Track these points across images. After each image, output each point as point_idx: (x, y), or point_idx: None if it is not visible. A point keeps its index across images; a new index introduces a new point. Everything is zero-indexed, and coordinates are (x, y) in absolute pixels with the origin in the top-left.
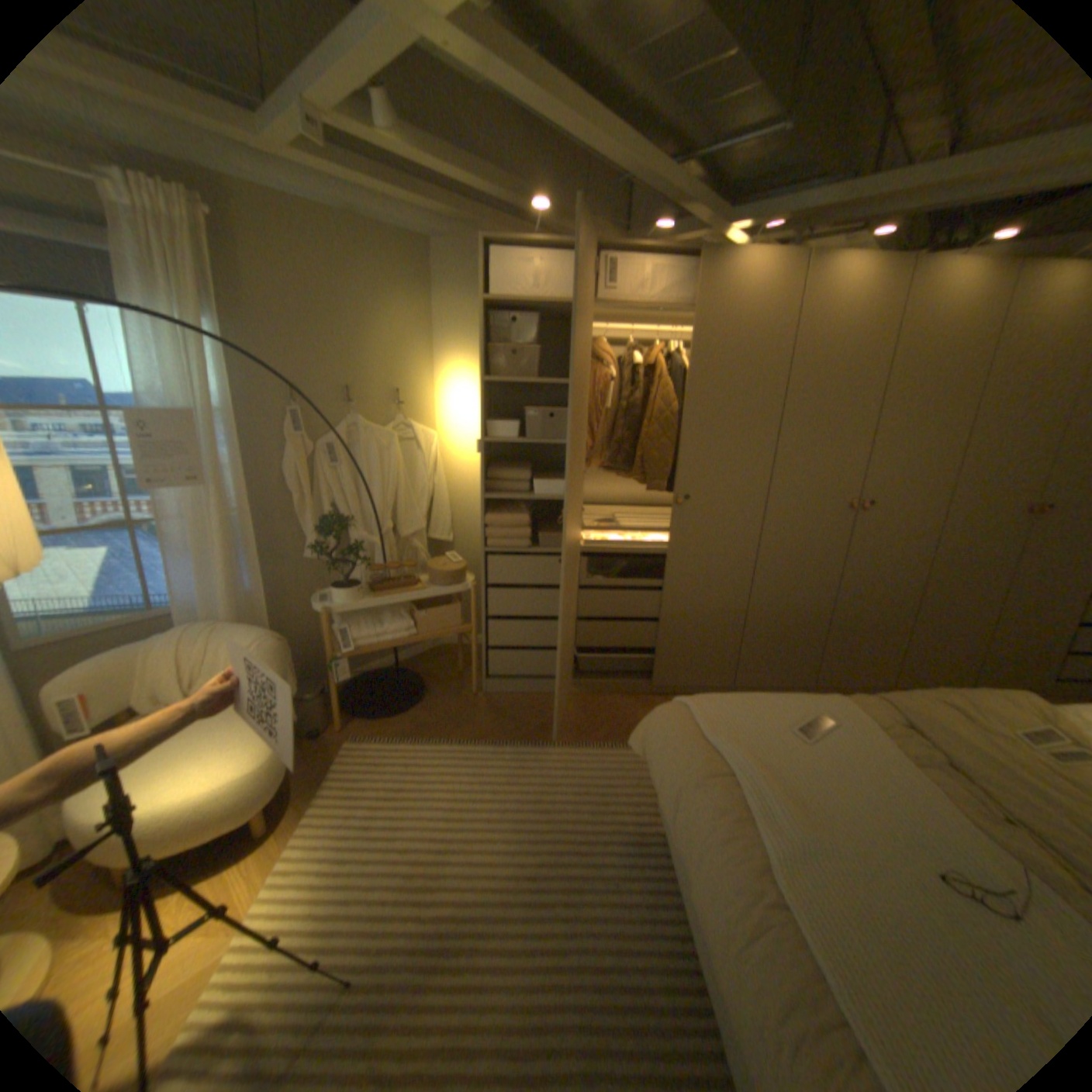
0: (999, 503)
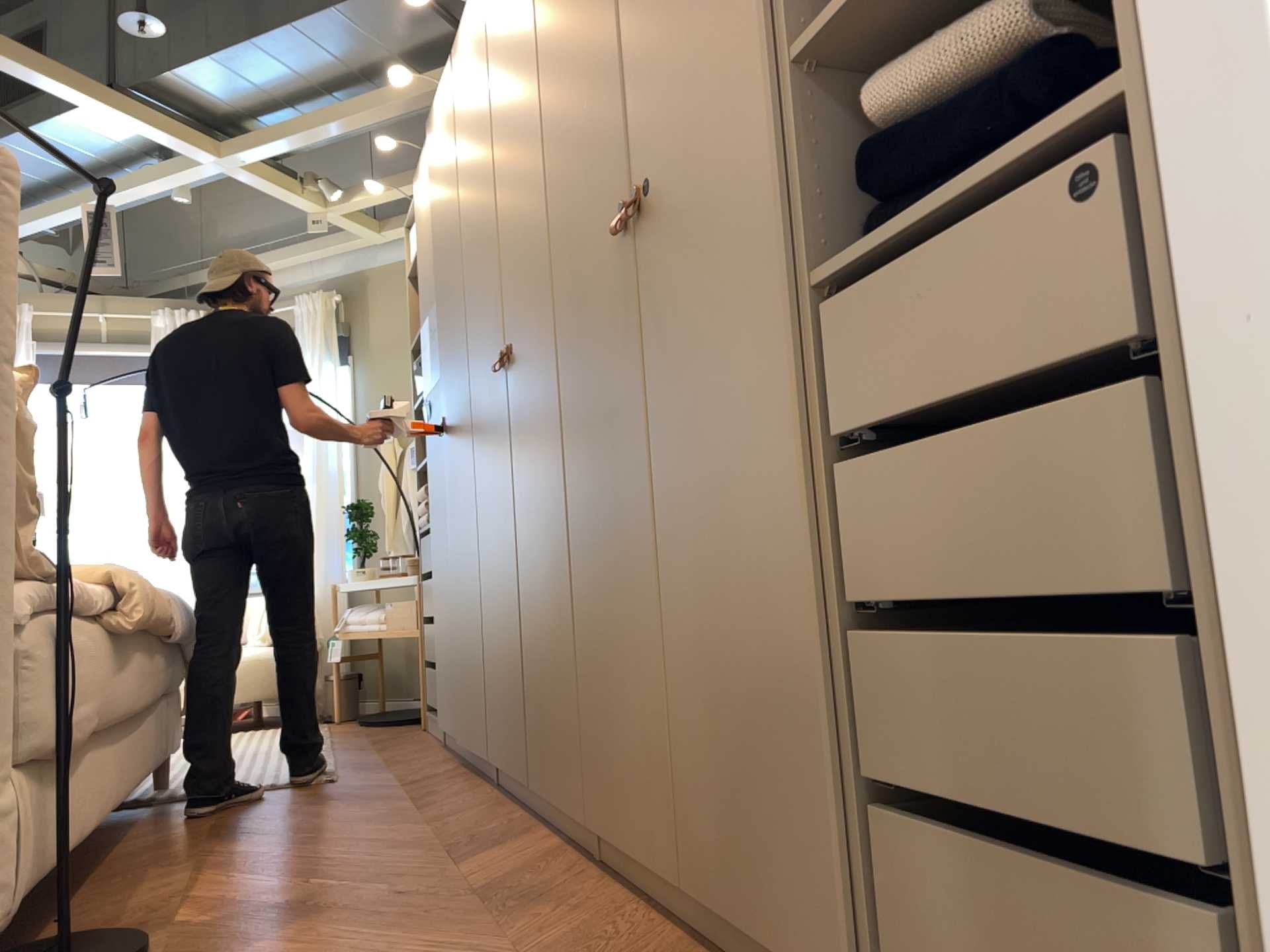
0: (591, 249)
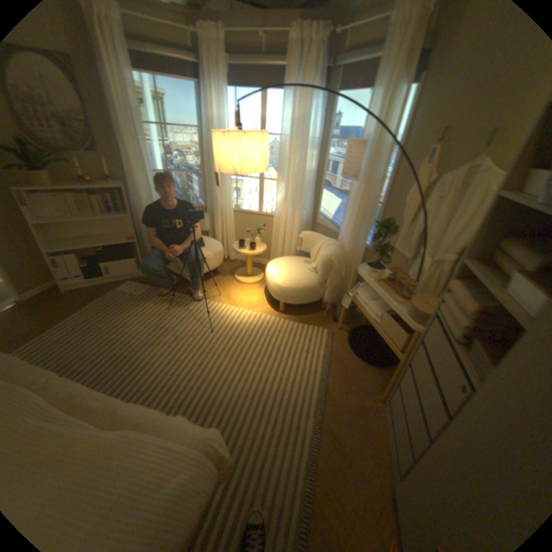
0: None
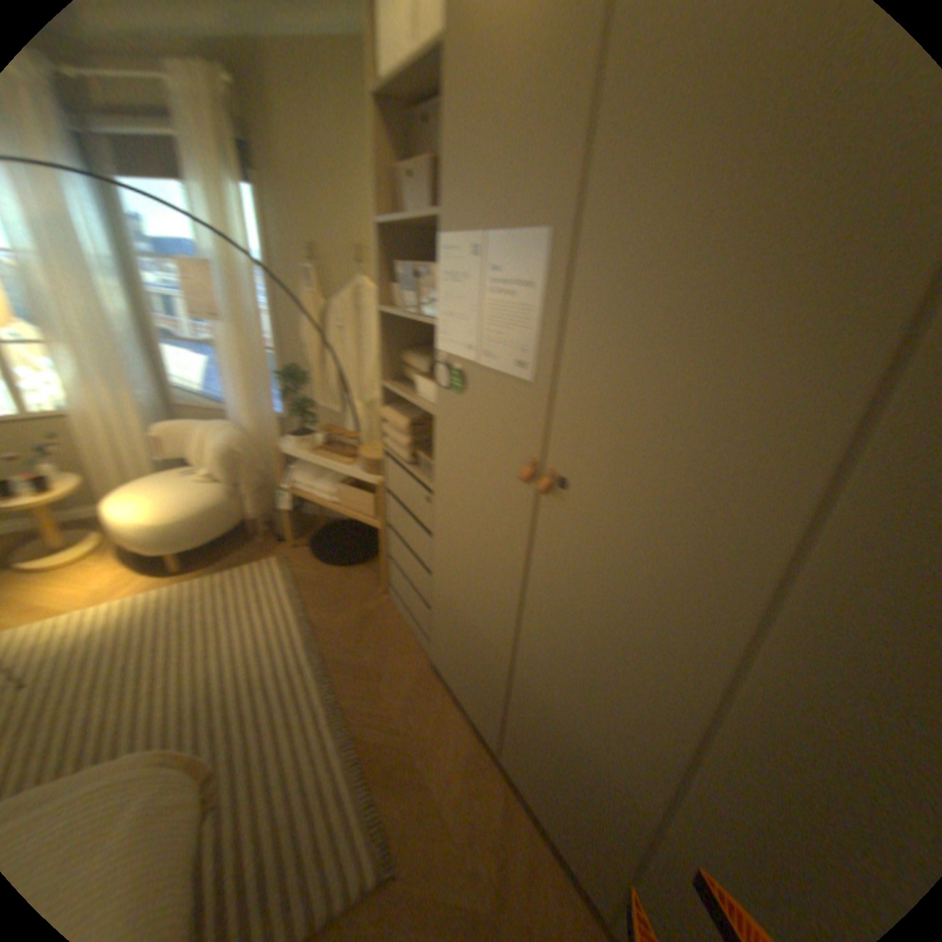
0: None
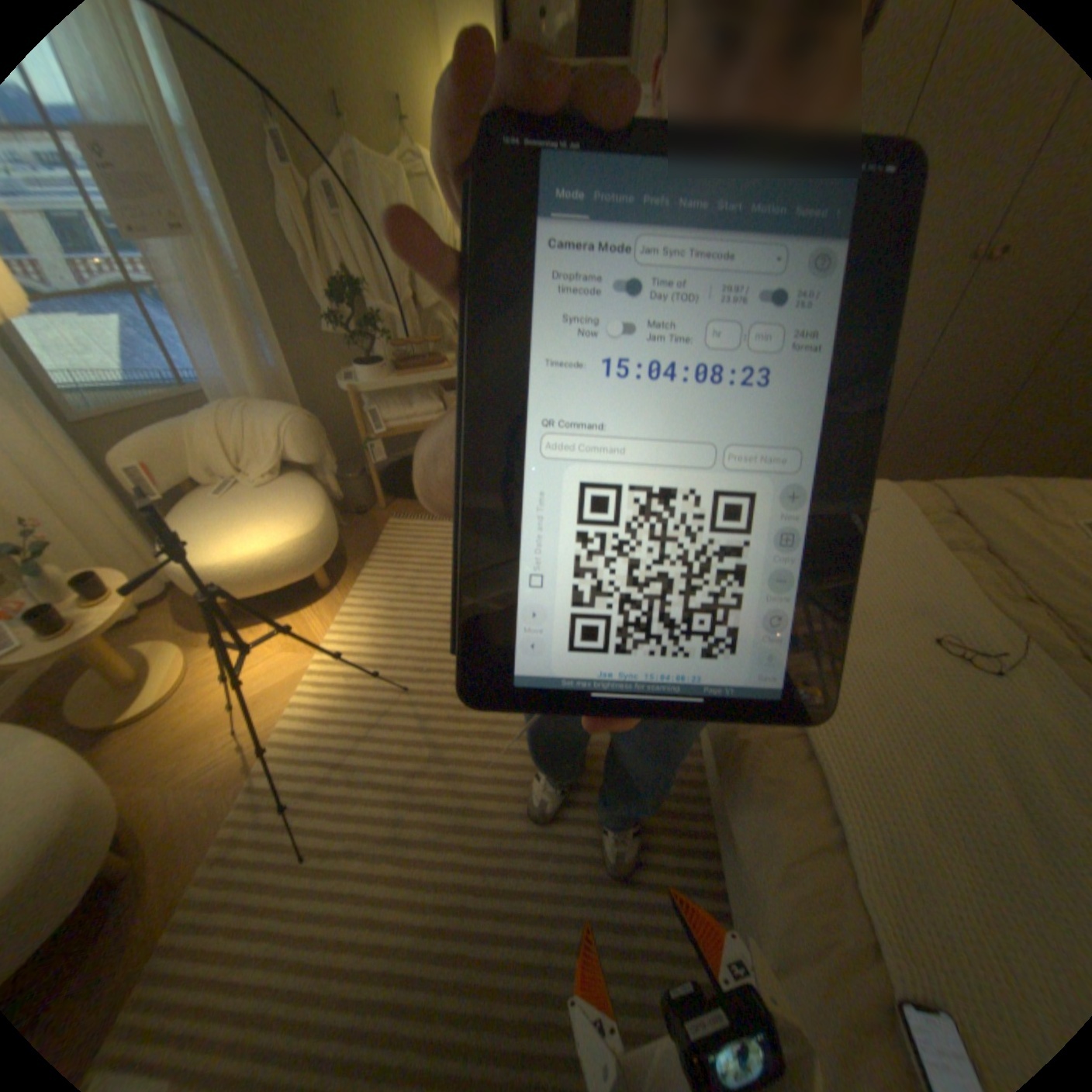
0: None
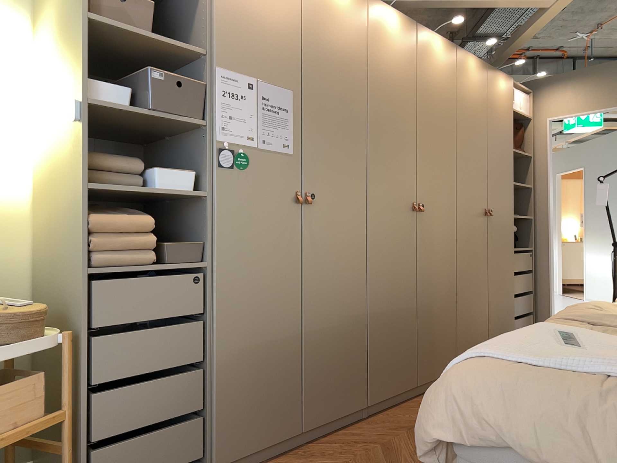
0: (474, 206)
